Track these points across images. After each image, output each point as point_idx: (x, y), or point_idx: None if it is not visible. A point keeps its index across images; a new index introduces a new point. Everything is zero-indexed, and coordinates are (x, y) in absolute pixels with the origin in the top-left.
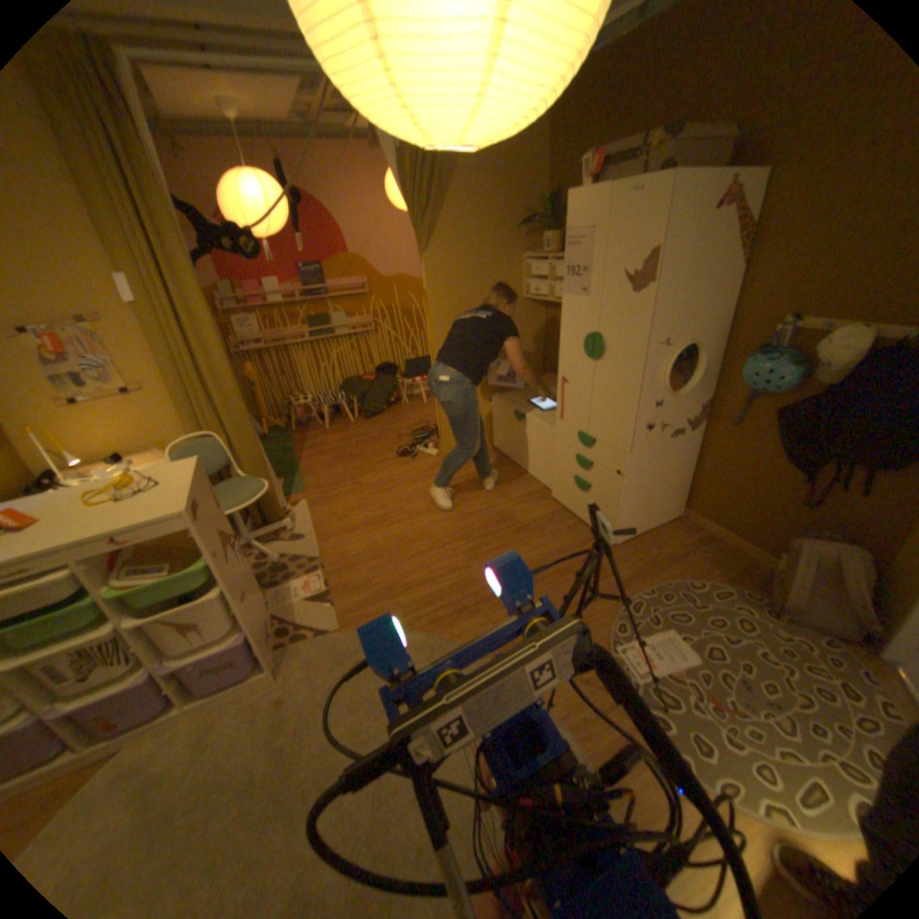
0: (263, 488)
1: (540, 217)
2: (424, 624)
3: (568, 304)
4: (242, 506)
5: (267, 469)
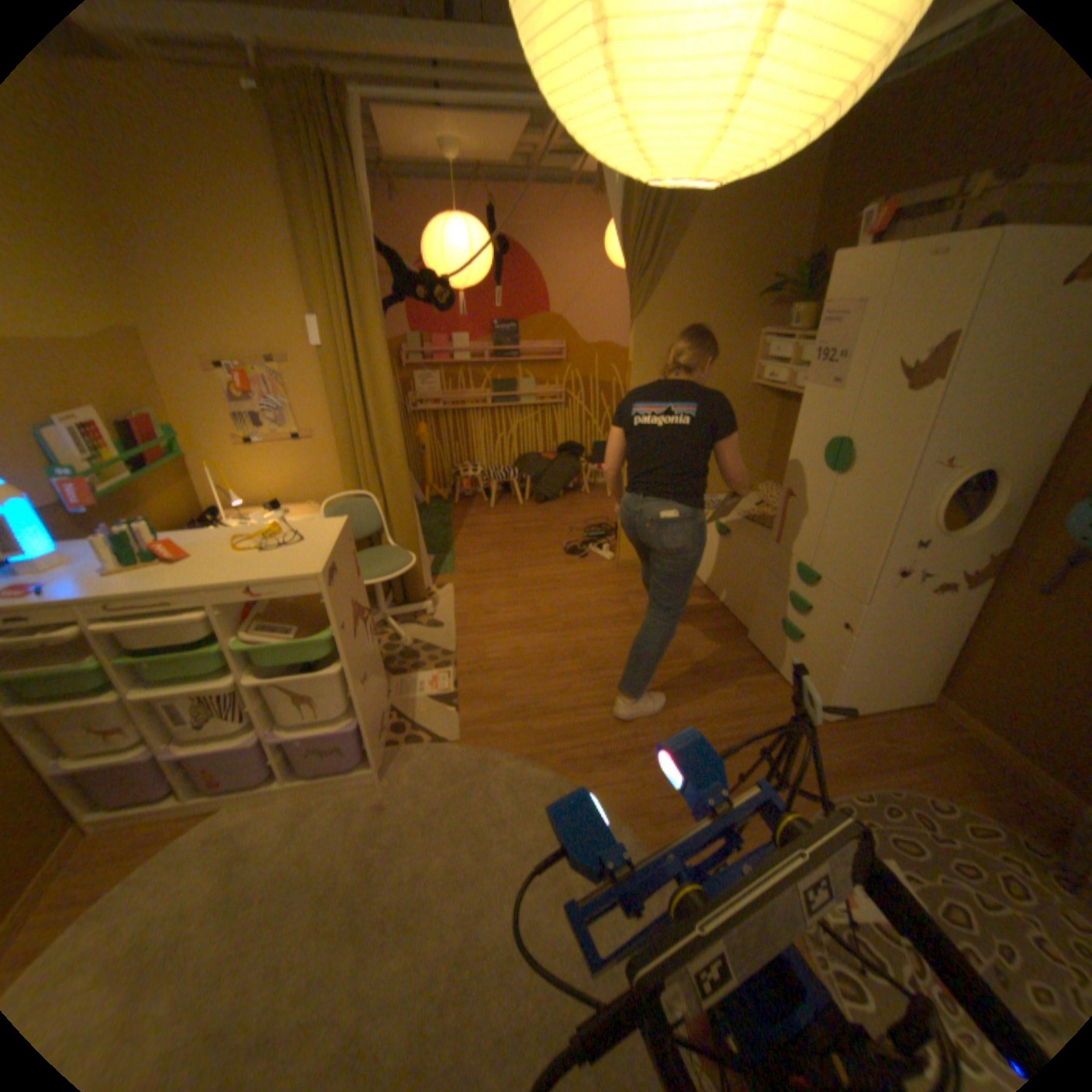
0: (410, 563)
1: (793, 284)
2: (556, 760)
3: (812, 397)
4: (384, 579)
5: (419, 542)
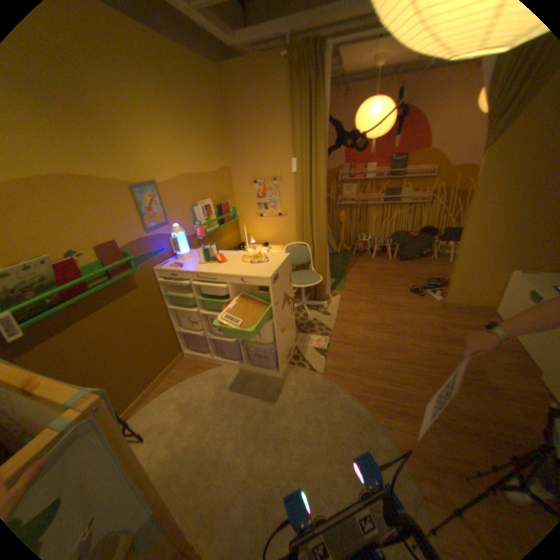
0: (318, 281)
1: None
2: (371, 404)
3: None
4: (304, 286)
5: (326, 271)
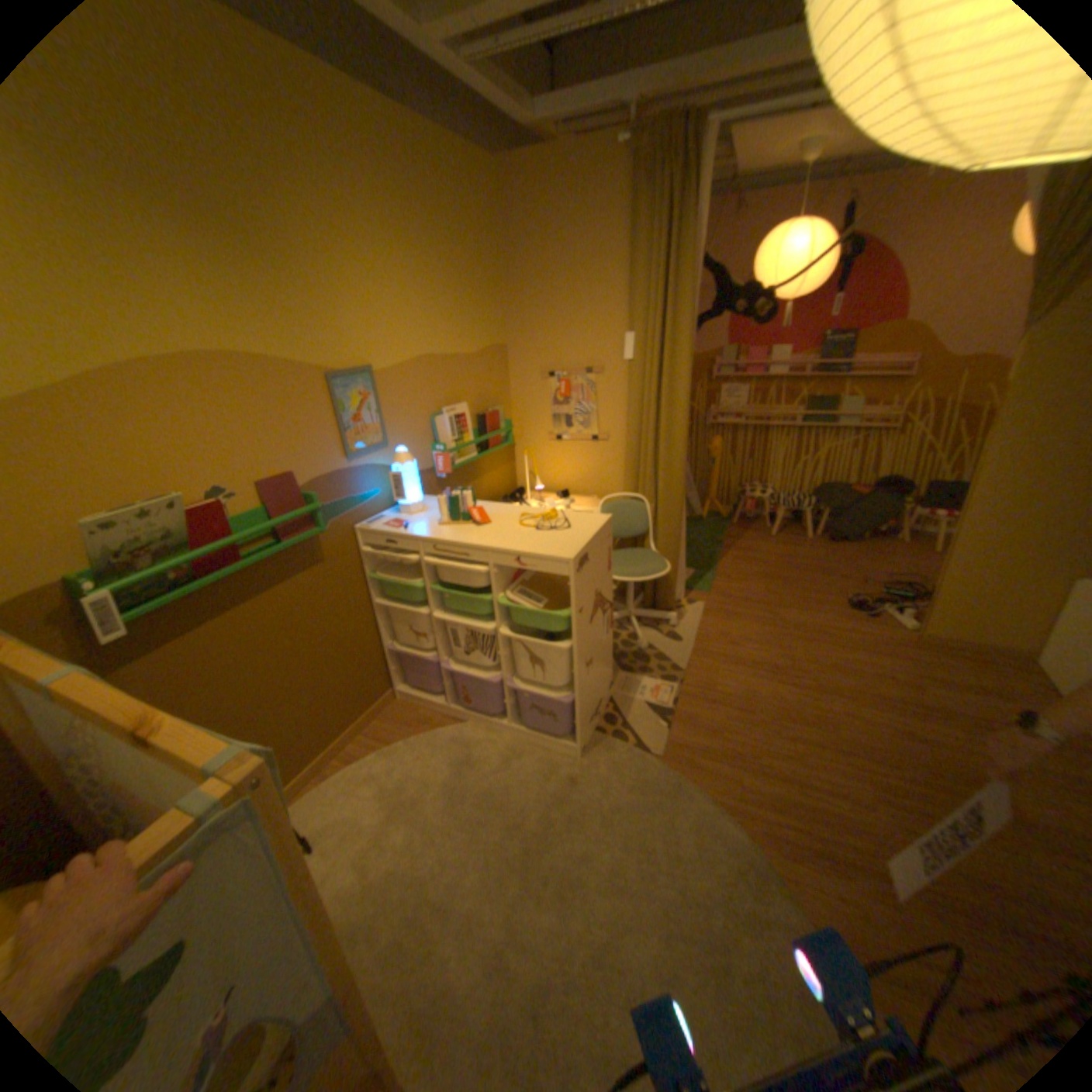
0: (663, 571)
1: None
2: (760, 829)
3: None
4: (635, 579)
5: (678, 553)
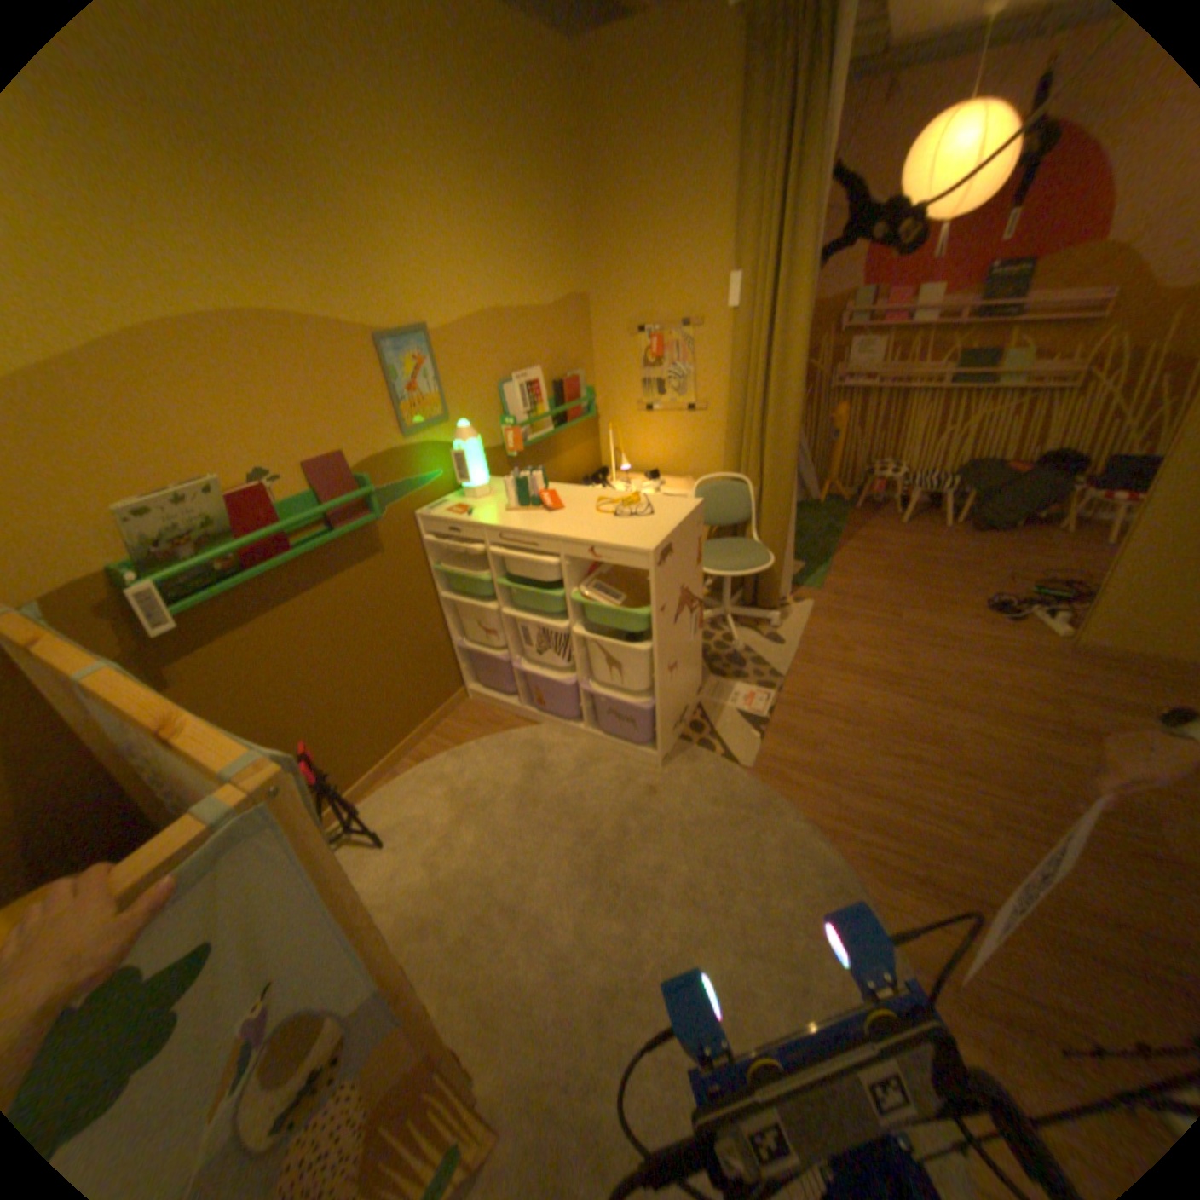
0: (765, 565)
1: None
2: (856, 851)
3: None
4: (732, 574)
5: (786, 544)
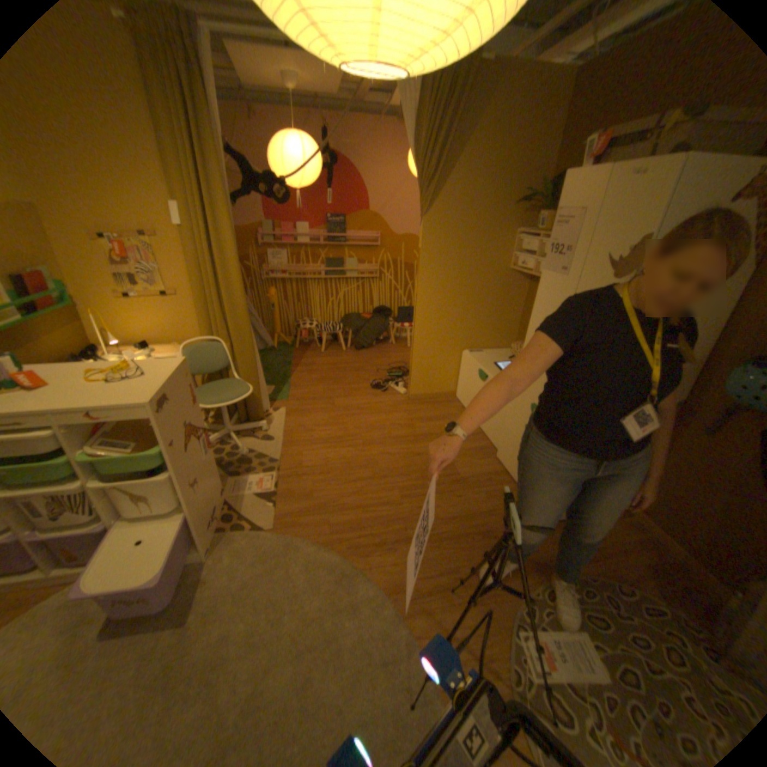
0: (247, 393)
1: (541, 196)
2: (343, 547)
3: (546, 280)
4: (226, 404)
5: (258, 377)
